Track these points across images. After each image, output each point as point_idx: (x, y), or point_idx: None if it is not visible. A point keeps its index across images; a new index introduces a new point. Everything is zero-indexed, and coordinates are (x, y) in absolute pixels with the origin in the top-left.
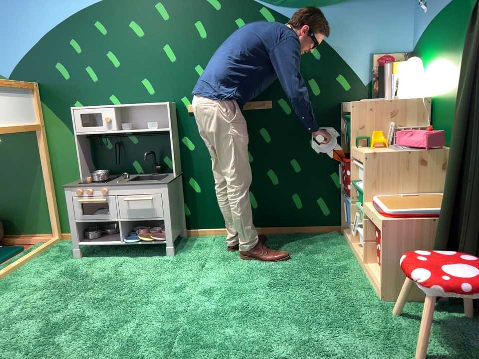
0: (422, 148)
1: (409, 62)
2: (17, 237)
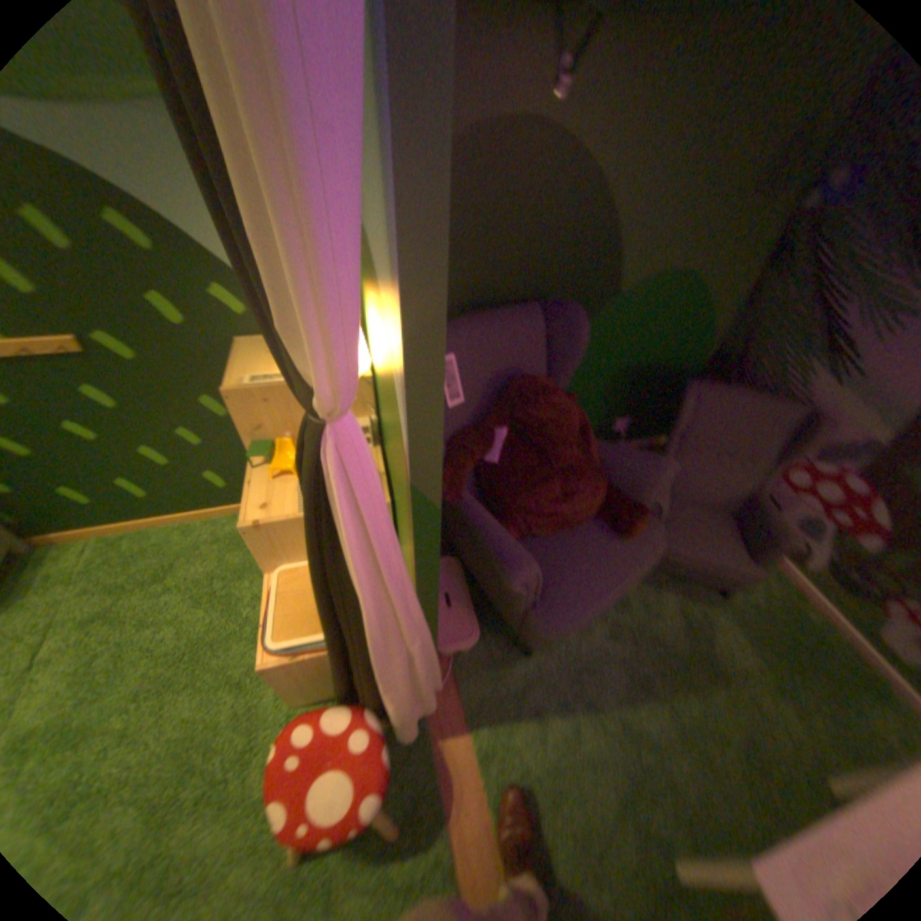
0: None
1: None
2: None
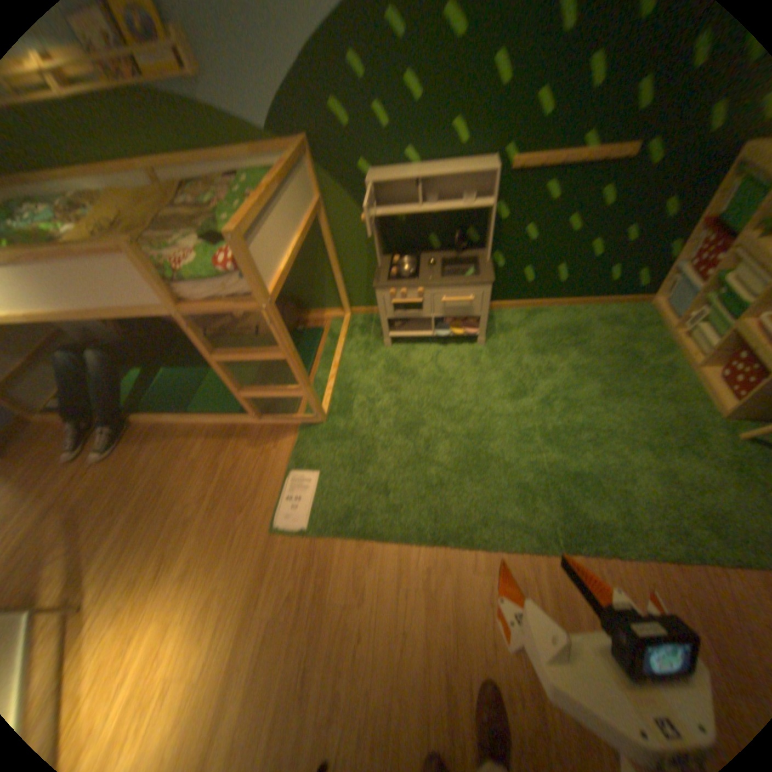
0: None
1: None
2: (308, 312)
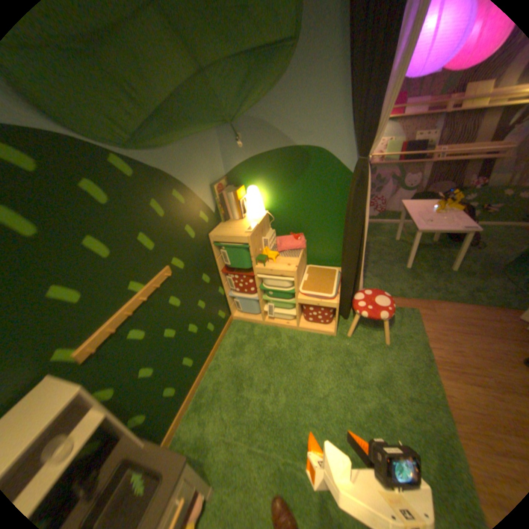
0: (302, 249)
1: (250, 189)
2: None
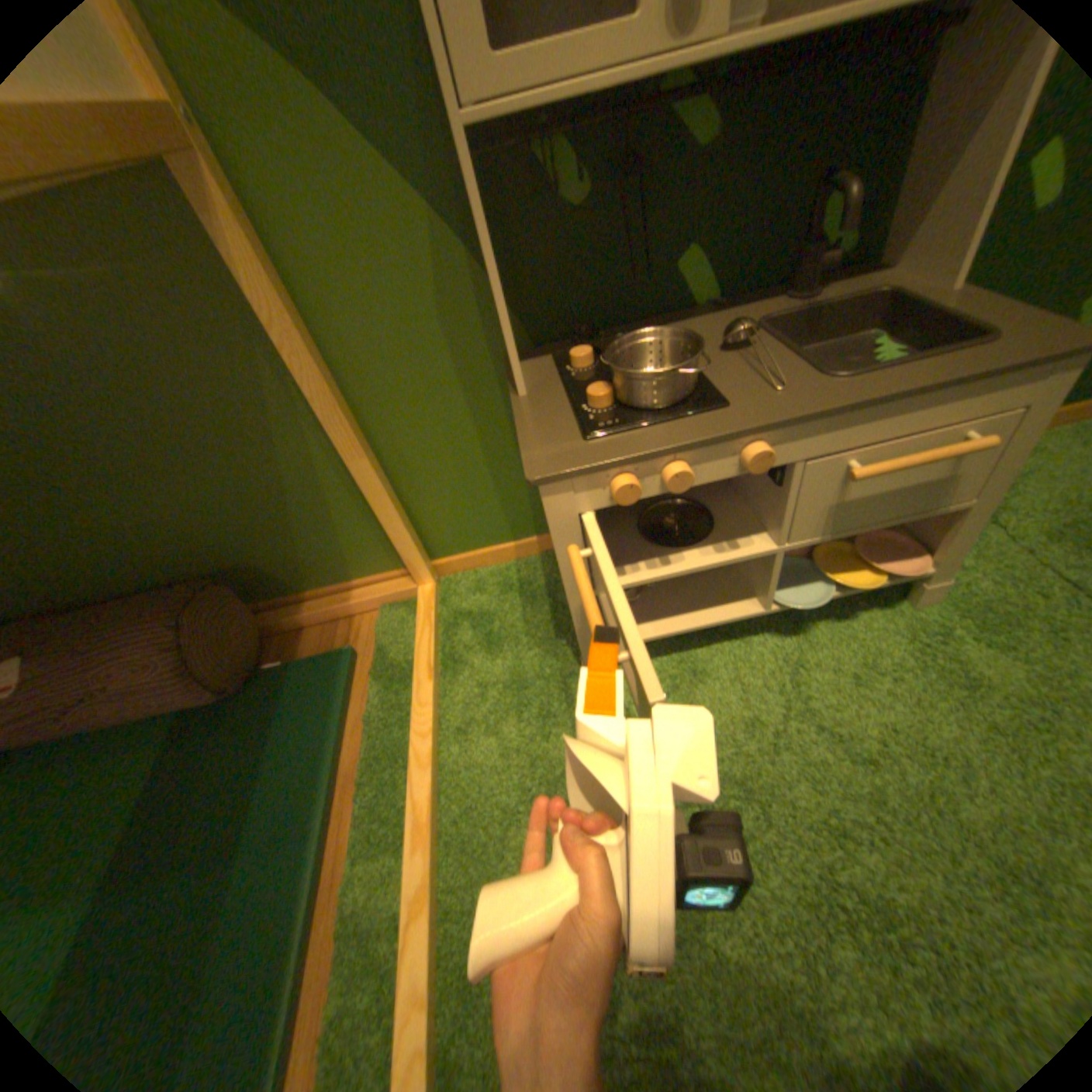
0: None
1: None
2: (298, 603)
